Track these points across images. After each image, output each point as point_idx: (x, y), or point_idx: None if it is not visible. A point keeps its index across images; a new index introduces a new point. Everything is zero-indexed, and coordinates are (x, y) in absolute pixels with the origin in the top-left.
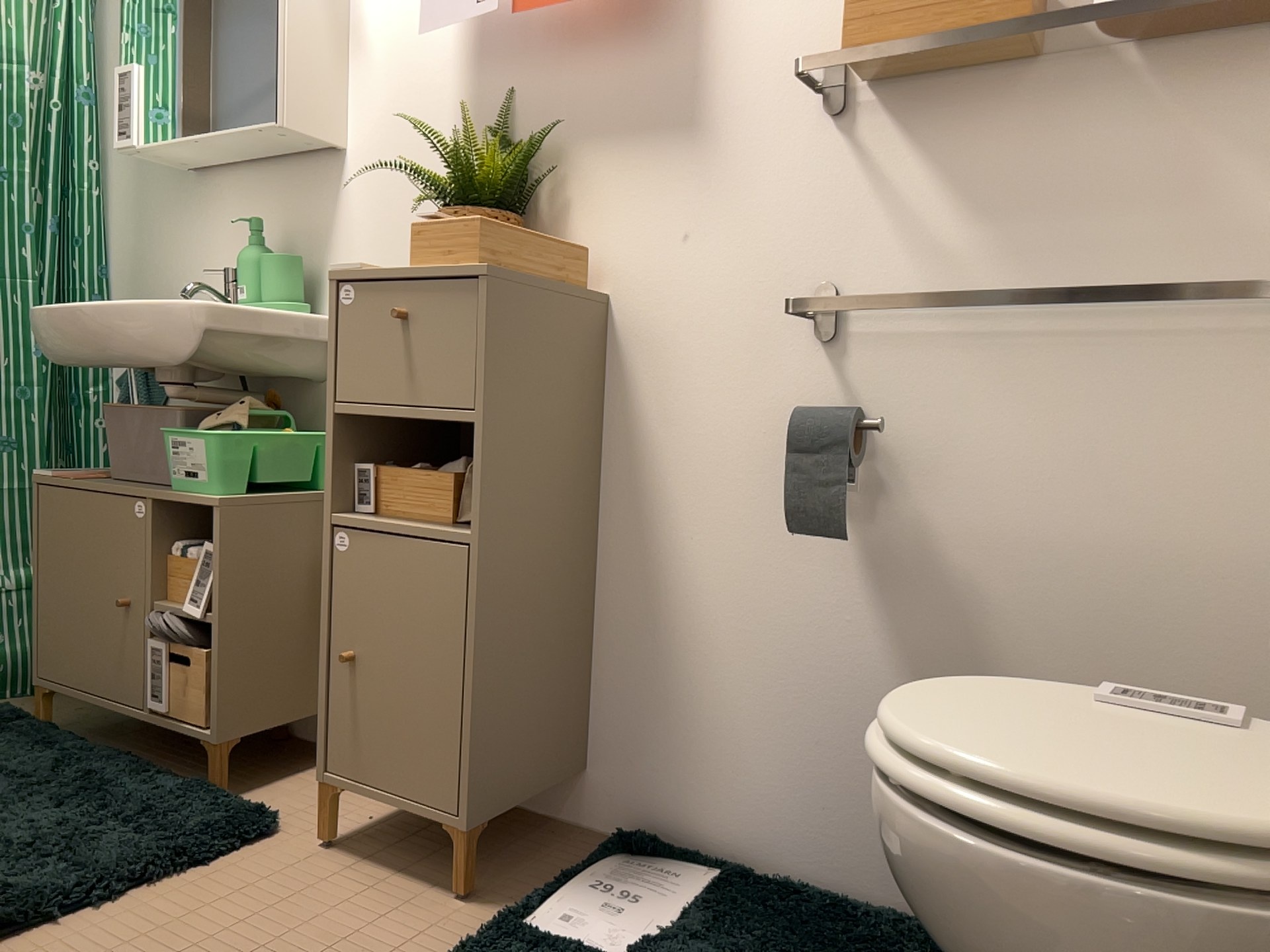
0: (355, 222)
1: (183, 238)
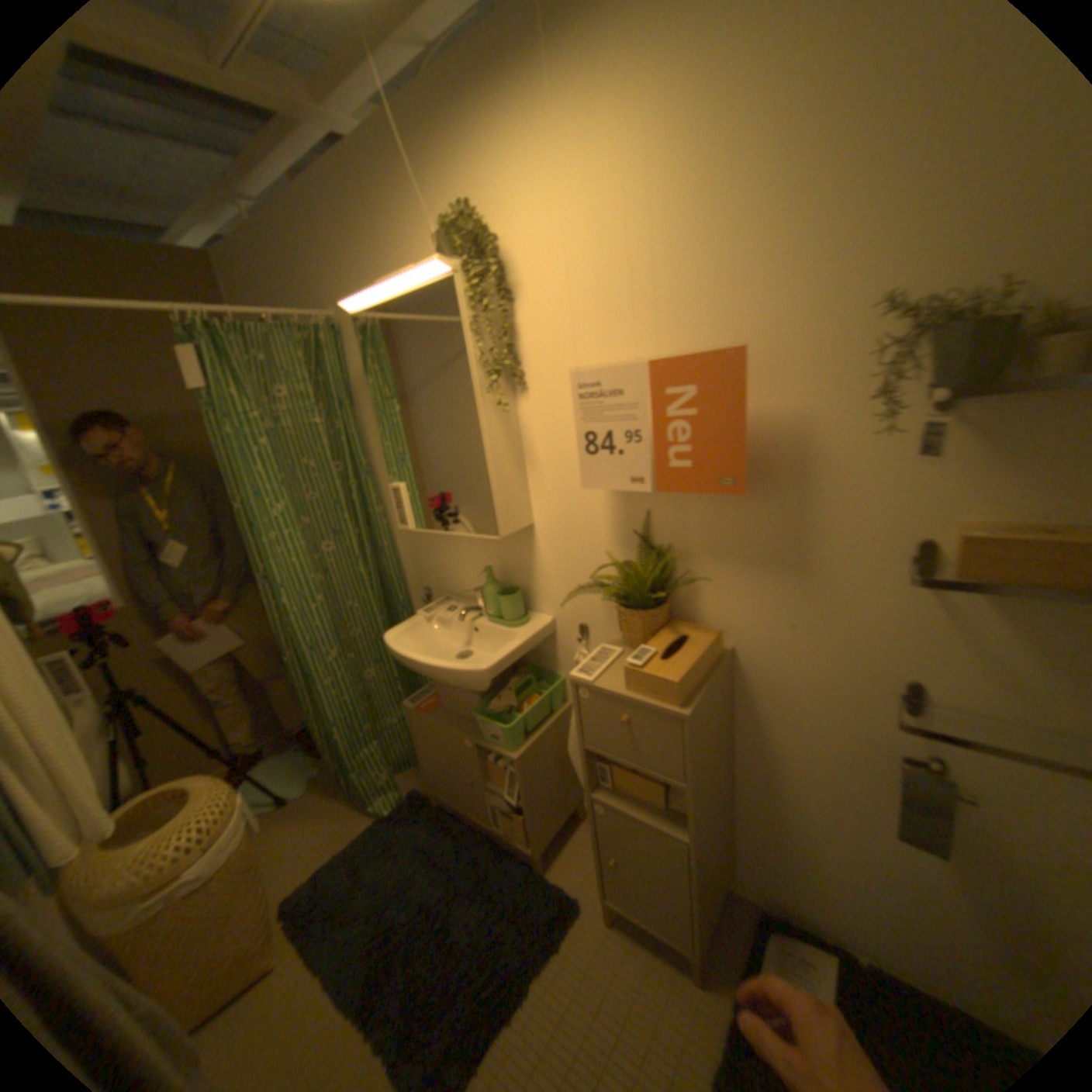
0: (545, 566)
1: (437, 551)
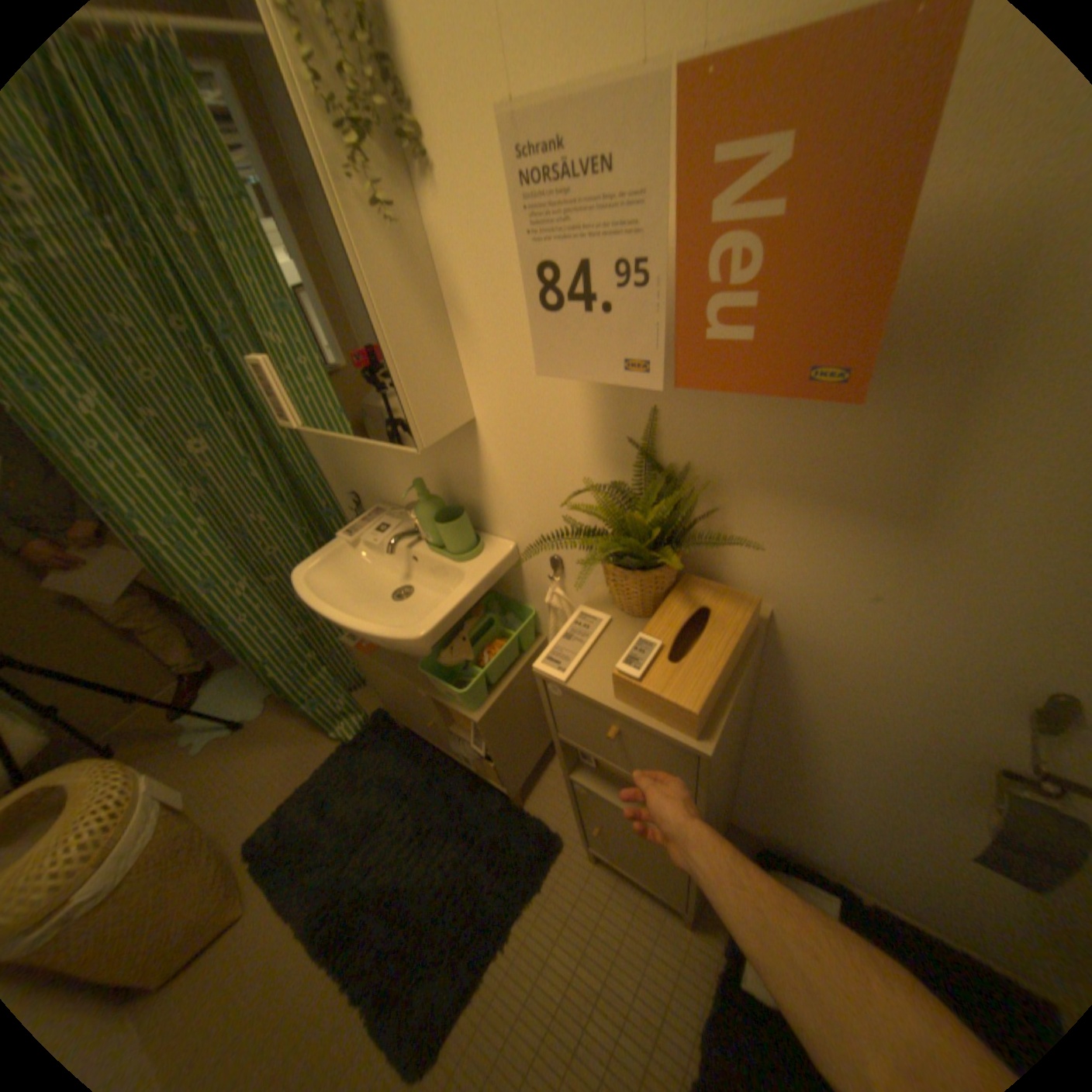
0: (500, 478)
1: (355, 447)
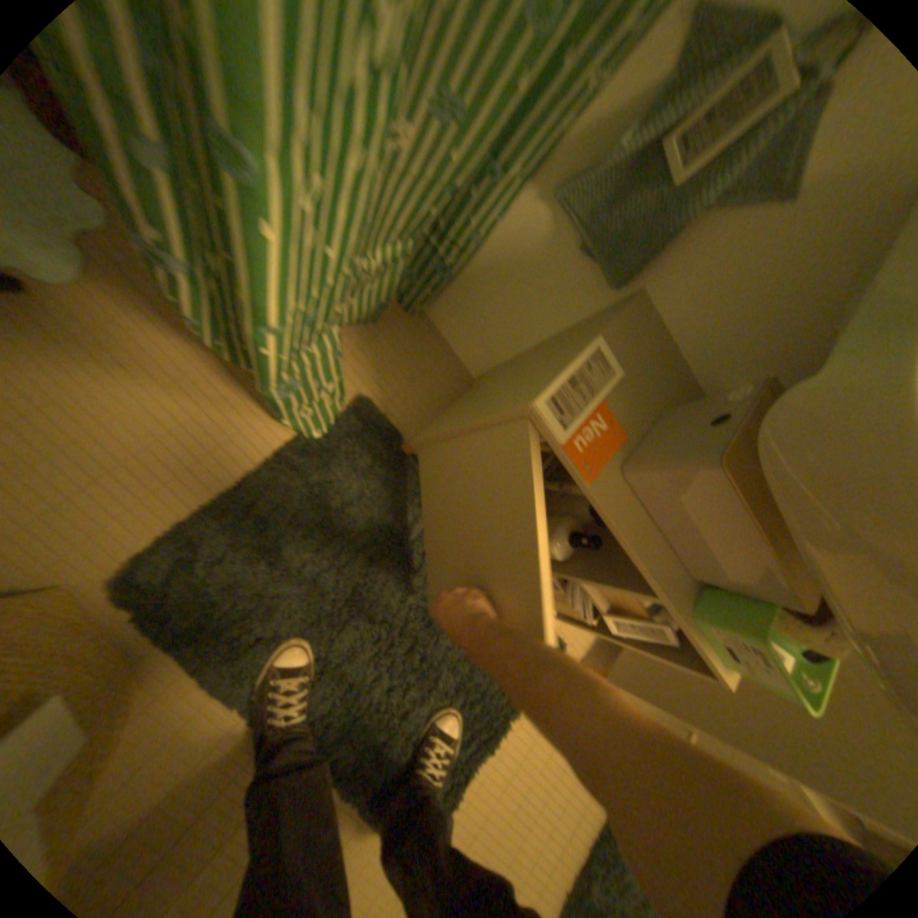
0: None
1: None
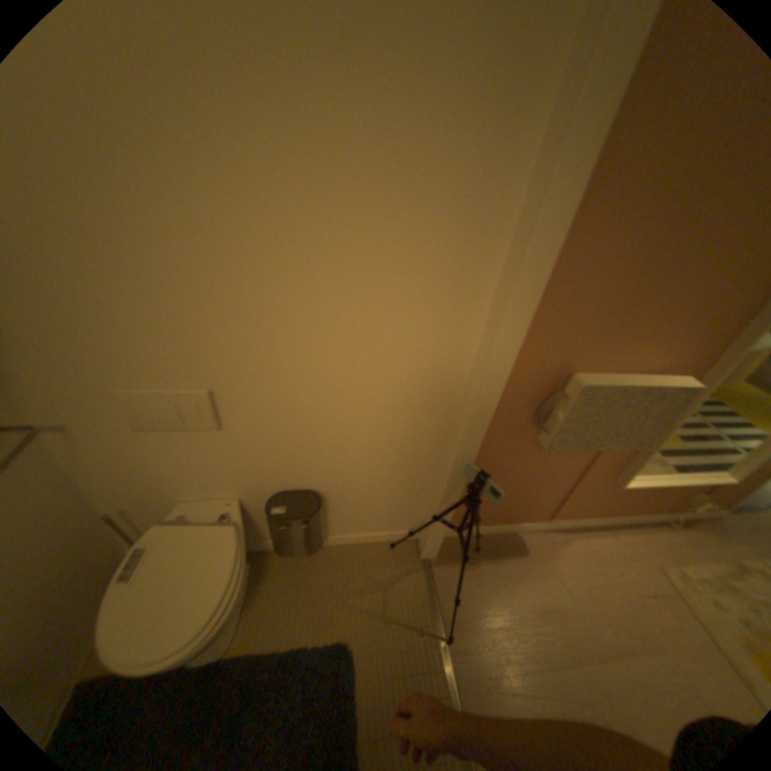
0: None
1: None
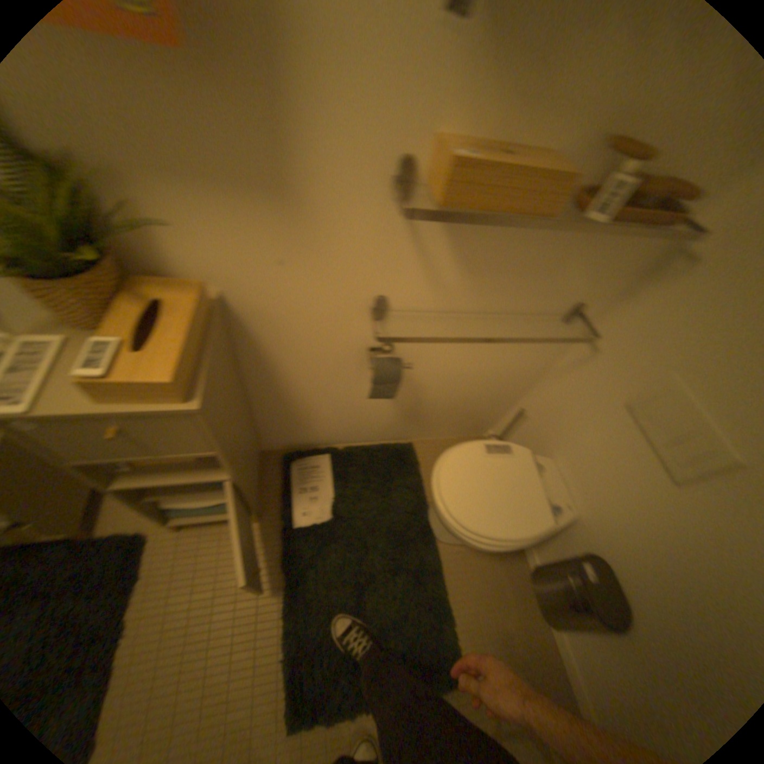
0: None
1: None
